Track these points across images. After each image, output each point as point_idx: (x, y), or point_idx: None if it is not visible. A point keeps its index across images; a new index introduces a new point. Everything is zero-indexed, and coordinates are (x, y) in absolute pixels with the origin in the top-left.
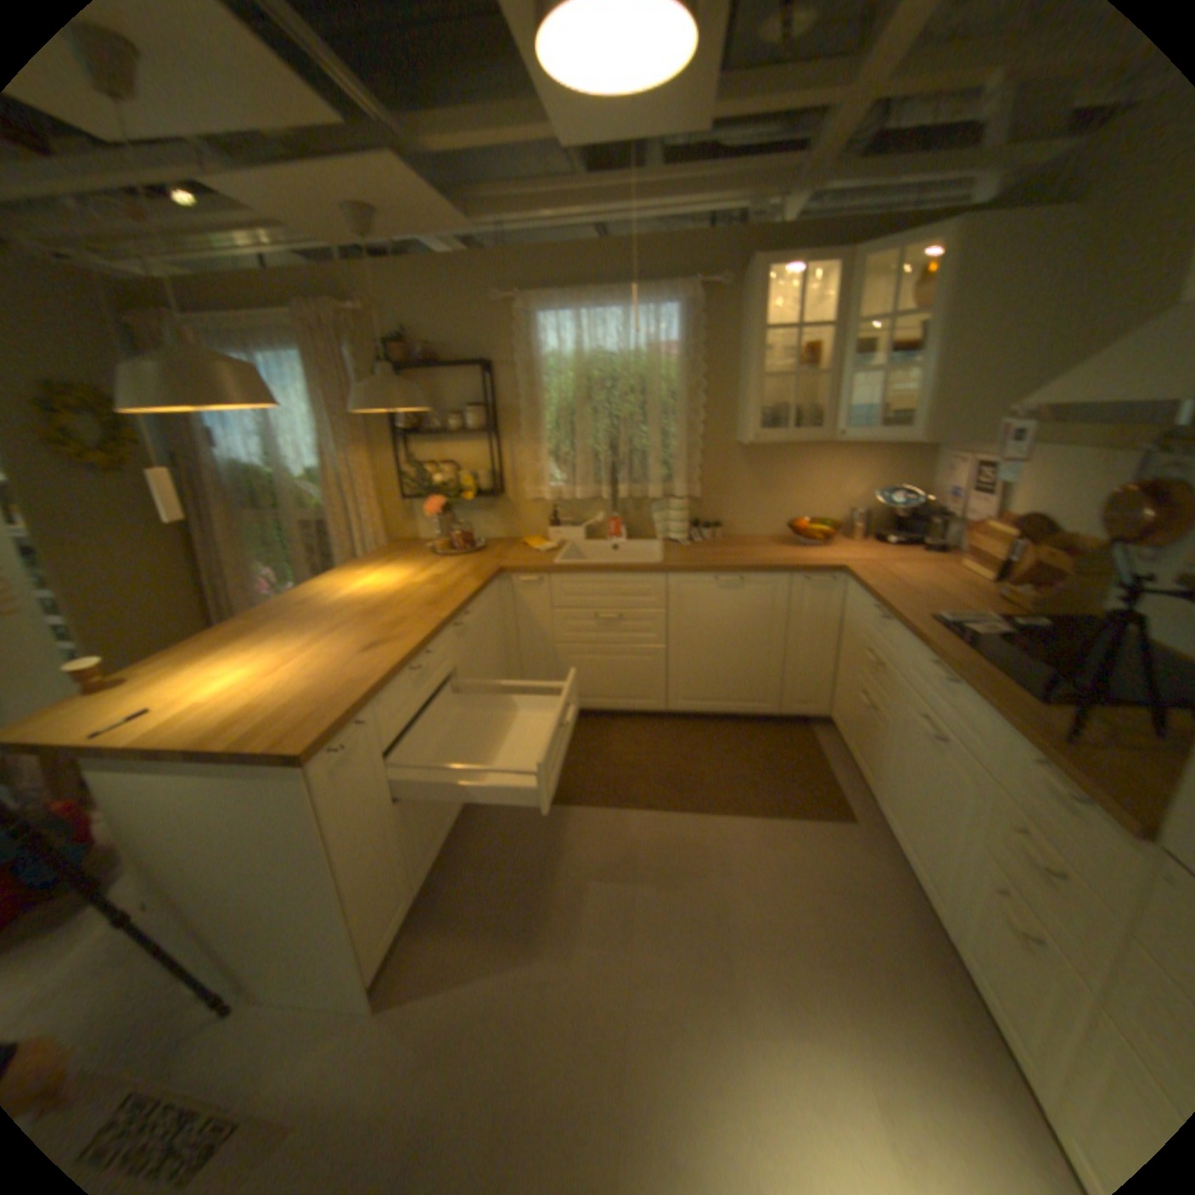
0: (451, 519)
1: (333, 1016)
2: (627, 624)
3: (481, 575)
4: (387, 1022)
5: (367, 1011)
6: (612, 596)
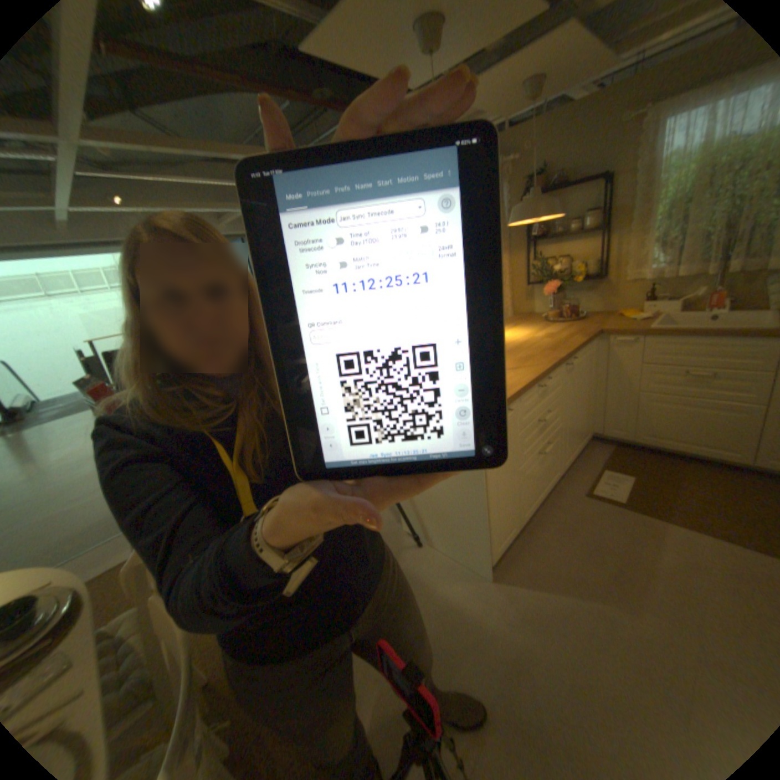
0: (561, 295)
1: (471, 572)
2: (720, 381)
3: (584, 333)
4: (502, 589)
5: (491, 578)
6: (708, 355)
